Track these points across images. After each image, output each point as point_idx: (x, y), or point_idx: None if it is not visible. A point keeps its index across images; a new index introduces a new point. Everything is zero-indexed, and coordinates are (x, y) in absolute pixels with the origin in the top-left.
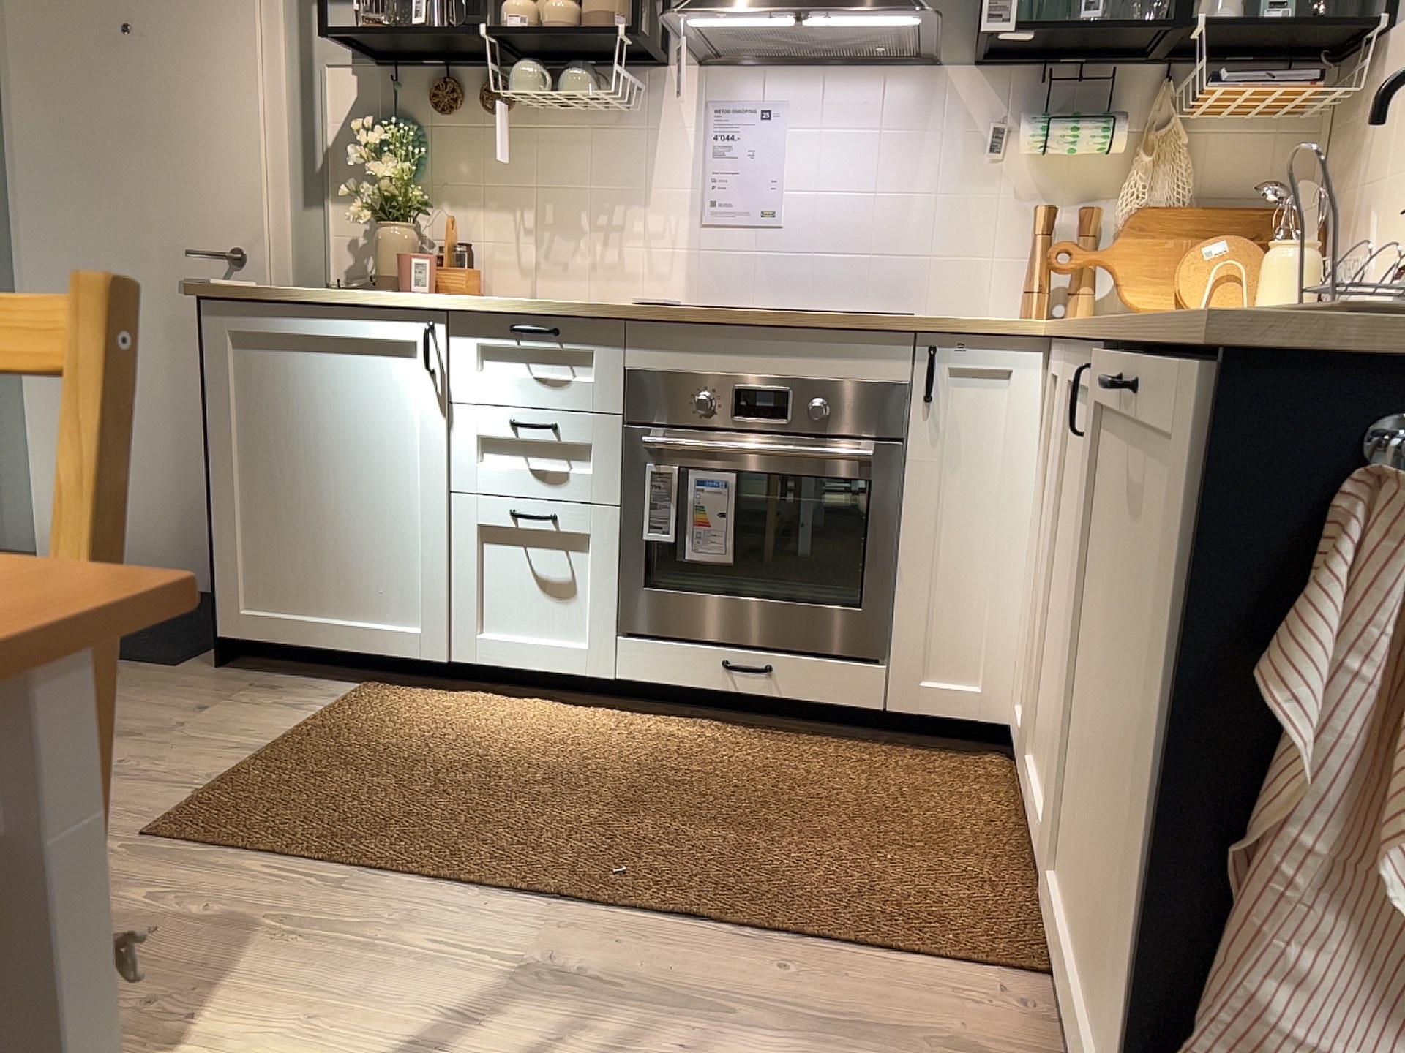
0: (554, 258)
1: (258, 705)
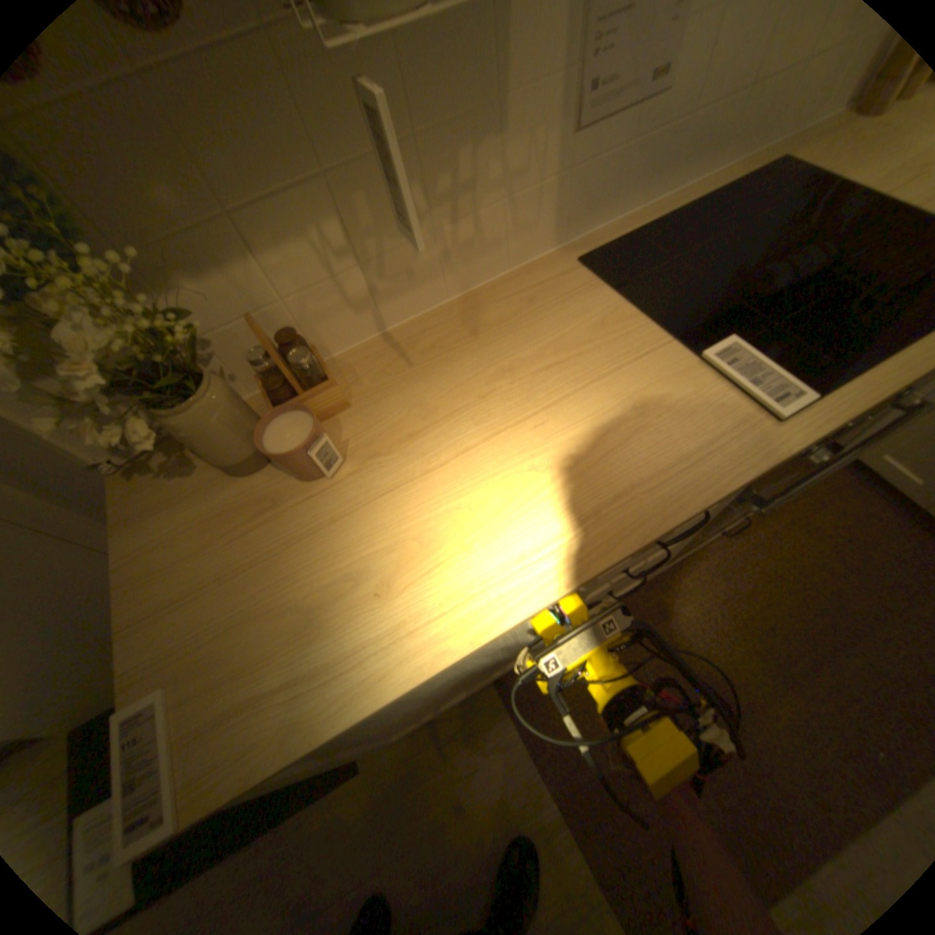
0: (393, 268)
1: (486, 774)
